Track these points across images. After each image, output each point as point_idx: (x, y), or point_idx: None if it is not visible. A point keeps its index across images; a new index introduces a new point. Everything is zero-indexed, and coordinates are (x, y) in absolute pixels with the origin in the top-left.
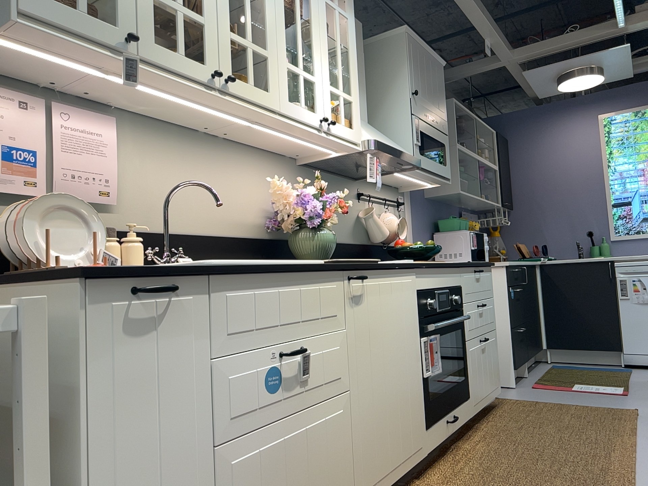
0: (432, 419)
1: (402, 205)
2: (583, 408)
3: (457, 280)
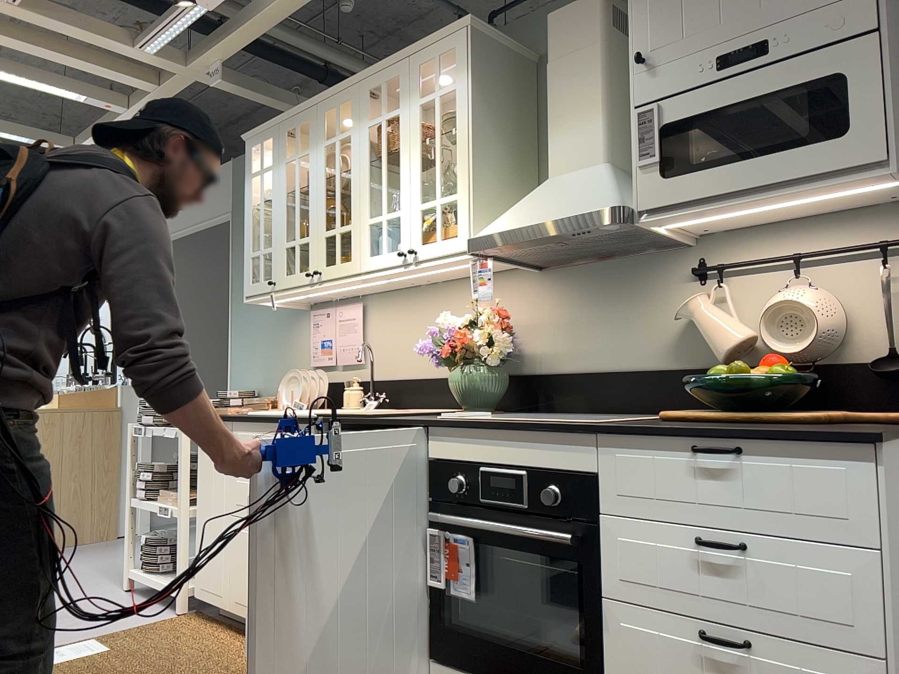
0: (446, 657)
1: None
2: None
3: (574, 460)
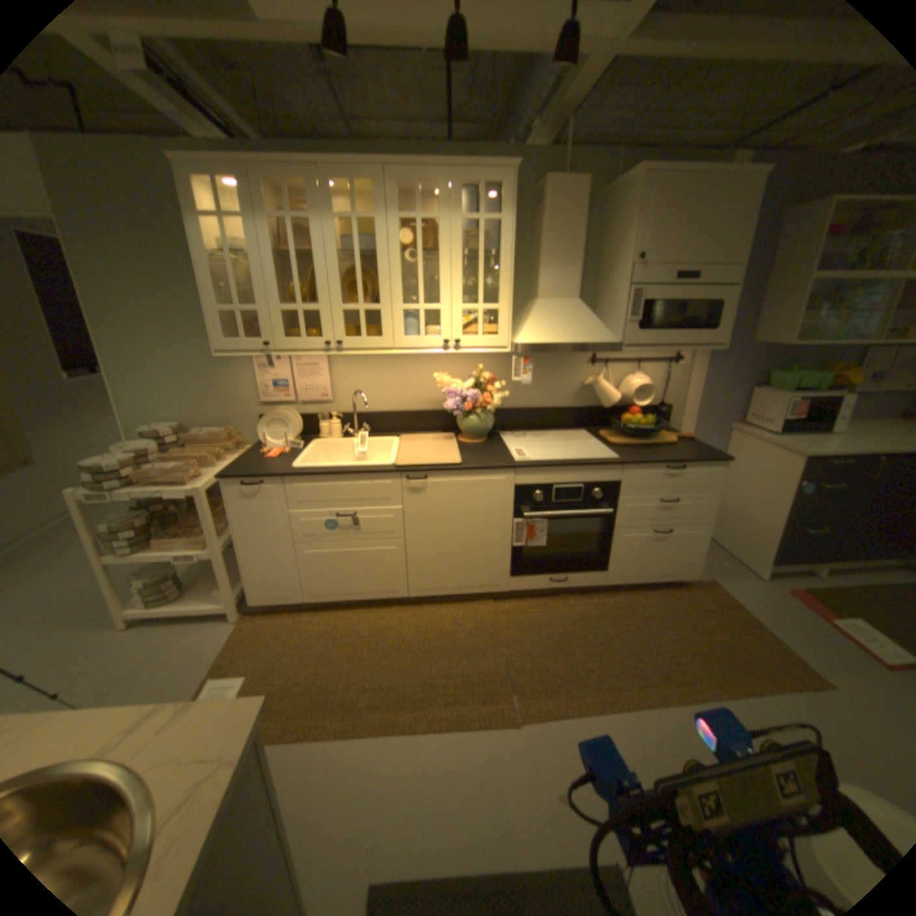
0: (522, 575)
1: (684, 361)
2: (771, 648)
3: (610, 479)
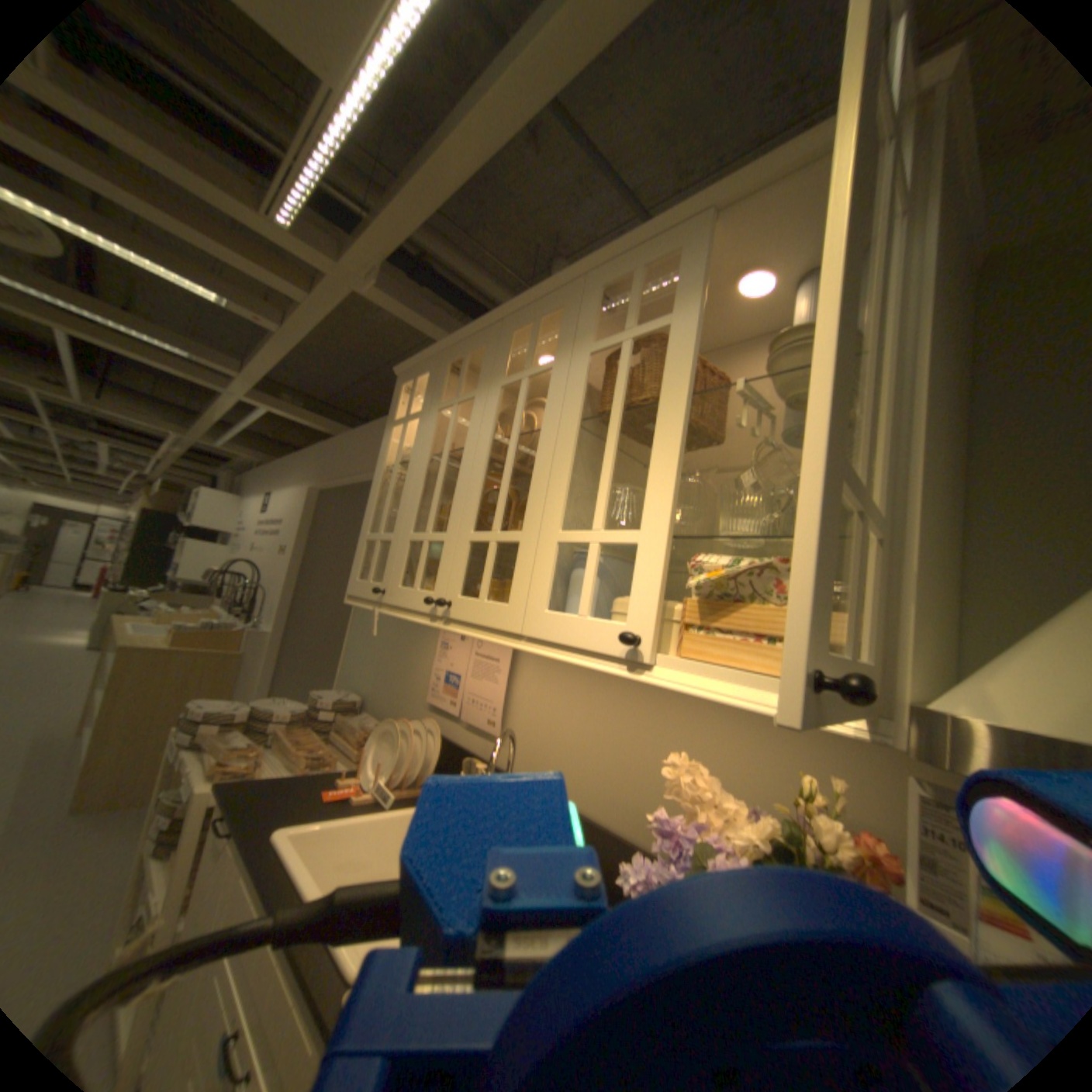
0: None
1: None
2: None
3: None
